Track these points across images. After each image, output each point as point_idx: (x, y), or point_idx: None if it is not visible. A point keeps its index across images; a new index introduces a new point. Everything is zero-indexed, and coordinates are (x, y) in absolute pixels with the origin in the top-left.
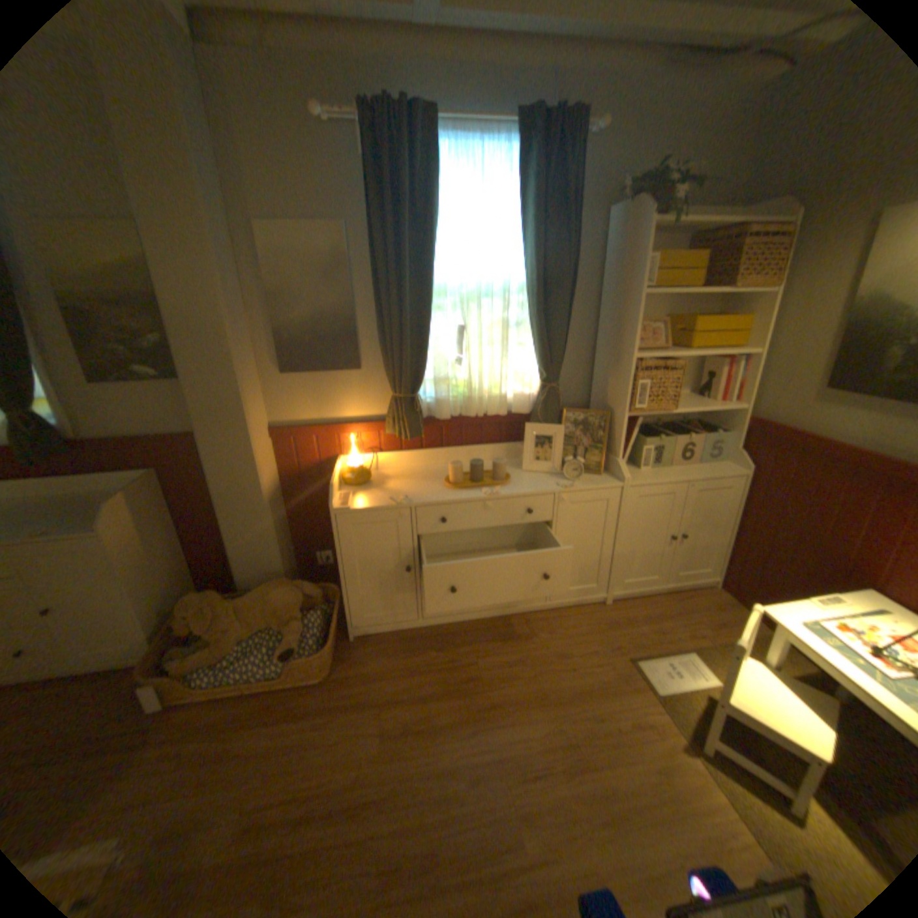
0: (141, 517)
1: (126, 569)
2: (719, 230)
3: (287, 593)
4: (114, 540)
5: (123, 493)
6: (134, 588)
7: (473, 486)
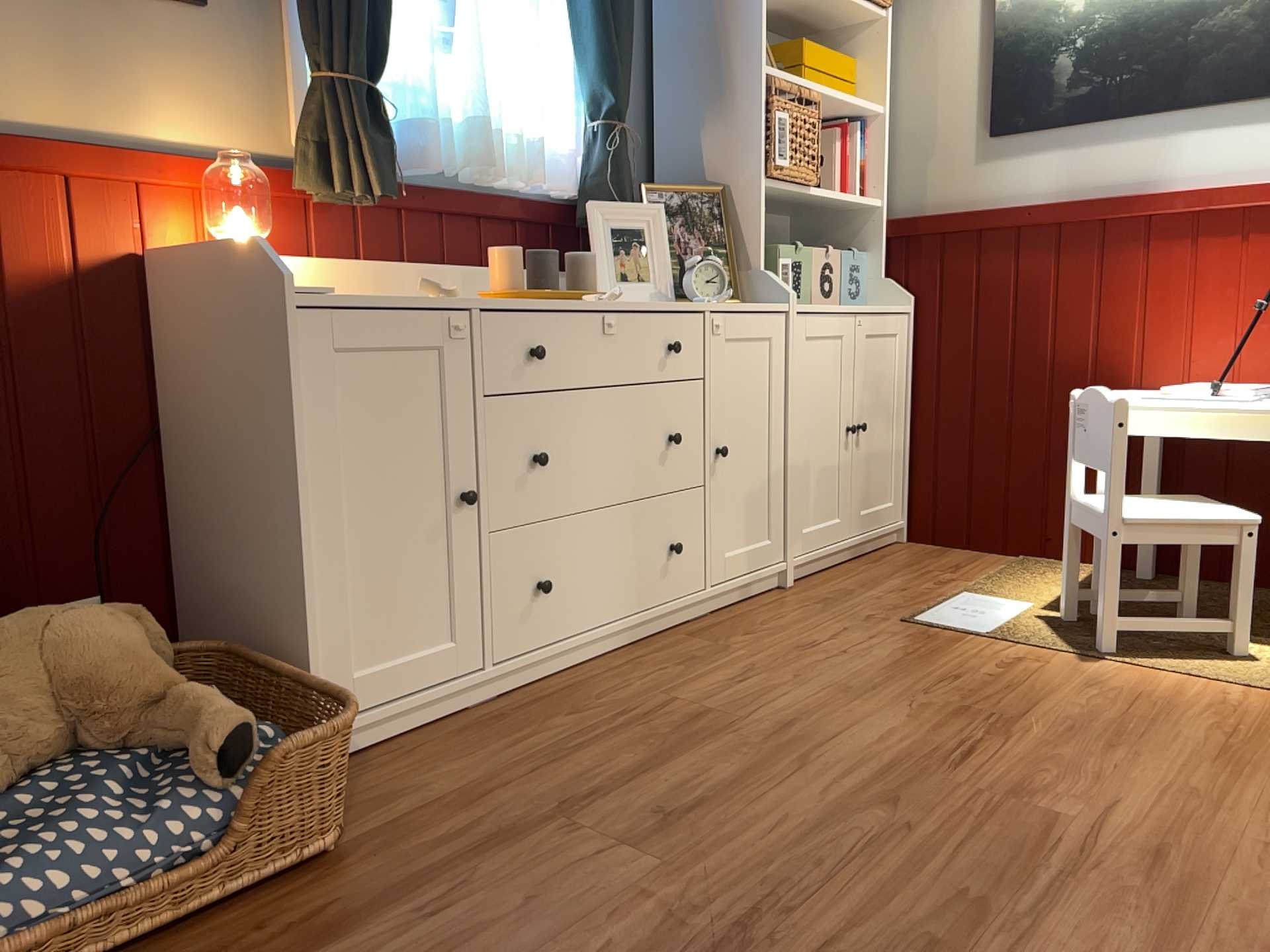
0: None
1: None
2: None
3: (115, 619)
4: None
5: None
6: None
7: (558, 293)
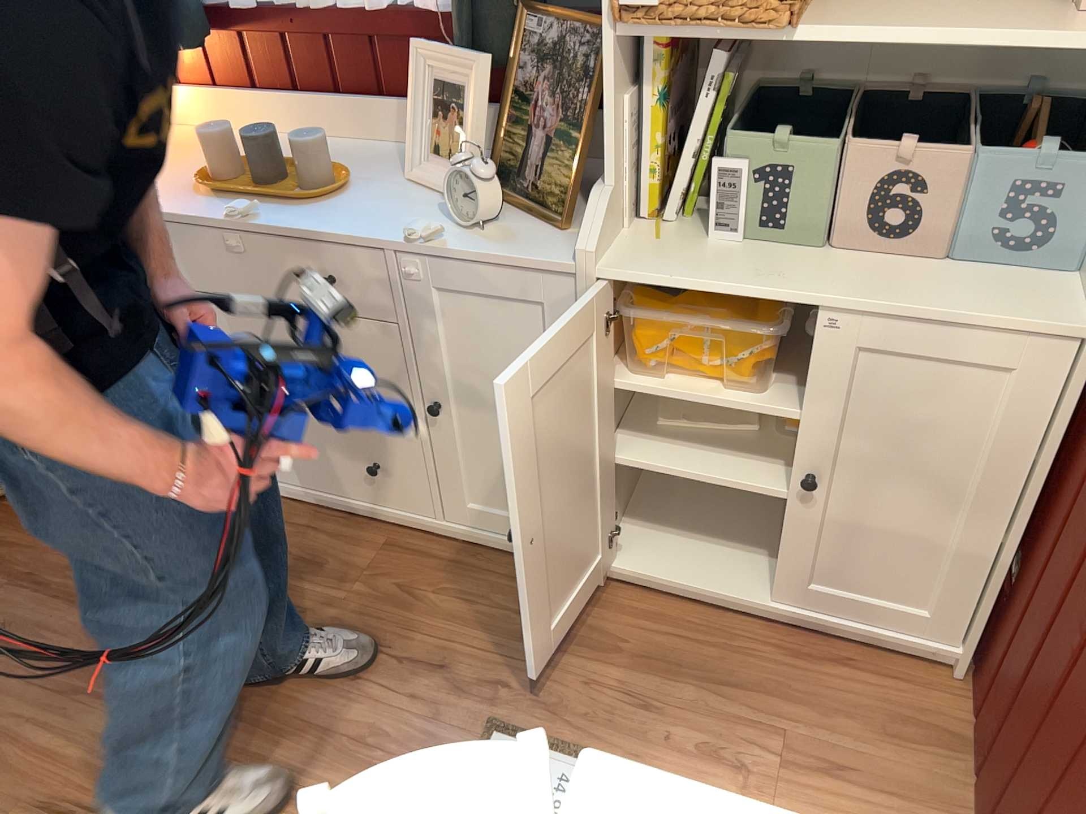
0: None
1: None
2: None
3: None
4: None
5: None
6: None
7: (241, 196)
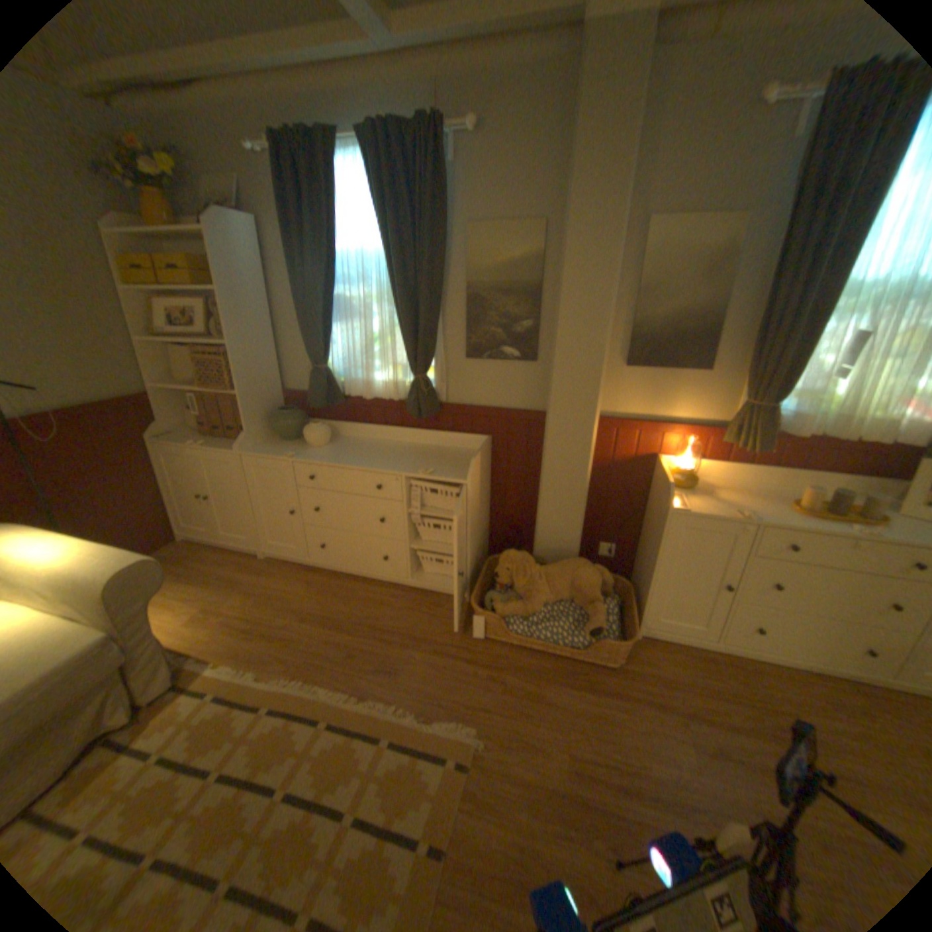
0: (481, 475)
1: (472, 516)
2: None
3: (593, 575)
4: (473, 490)
5: (480, 453)
6: (472, 533)
7: (838, 520)
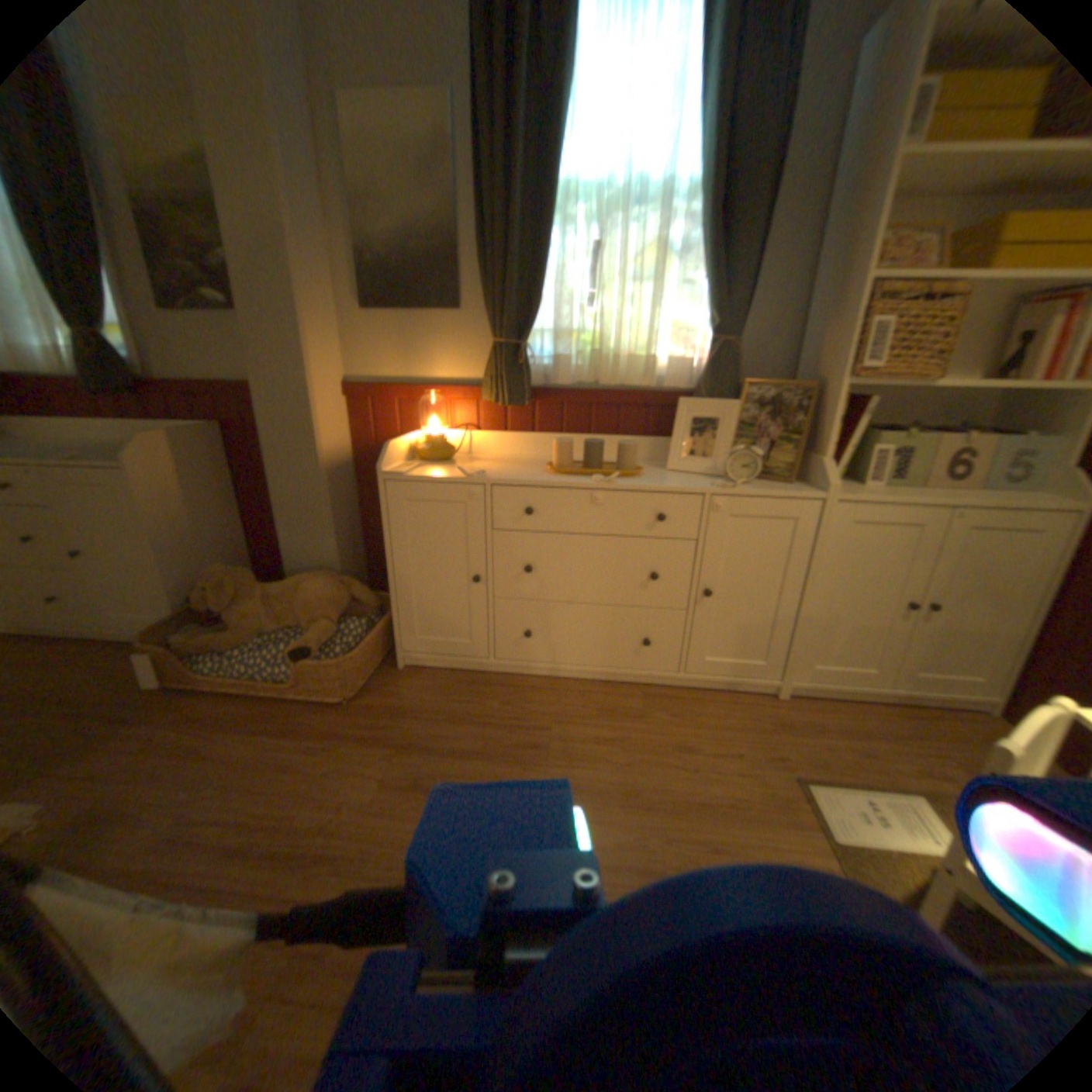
0: (191, 469)
1: (158, 520)
2: None
3: (329, 586)
4: (147, 480)
5: (170, 432)
6: (166, 545)
7: (583, 472)
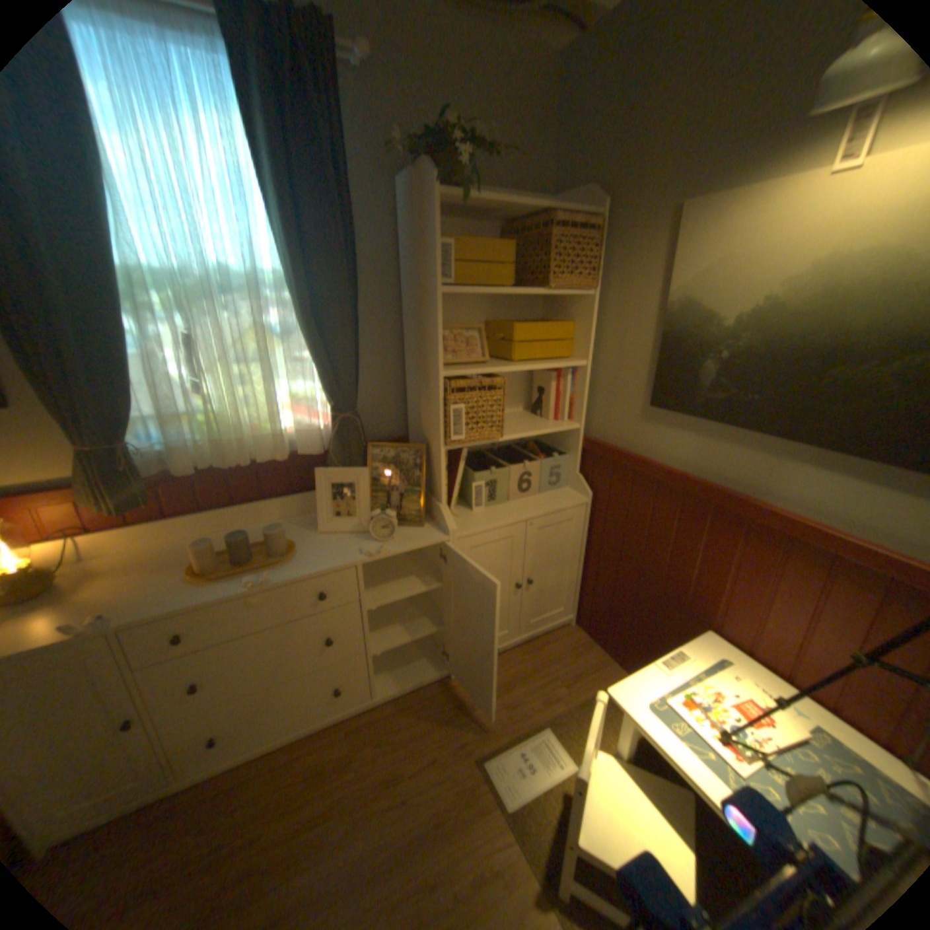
0: None
1: None
2: (528, 219)
3: None
4: None
5: None
6: None
7: (230, 574)
